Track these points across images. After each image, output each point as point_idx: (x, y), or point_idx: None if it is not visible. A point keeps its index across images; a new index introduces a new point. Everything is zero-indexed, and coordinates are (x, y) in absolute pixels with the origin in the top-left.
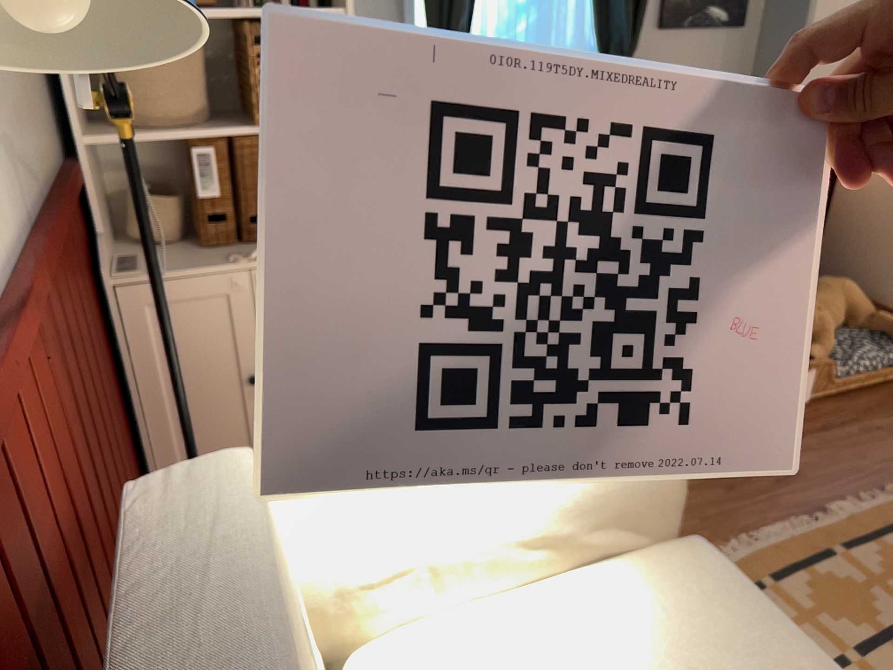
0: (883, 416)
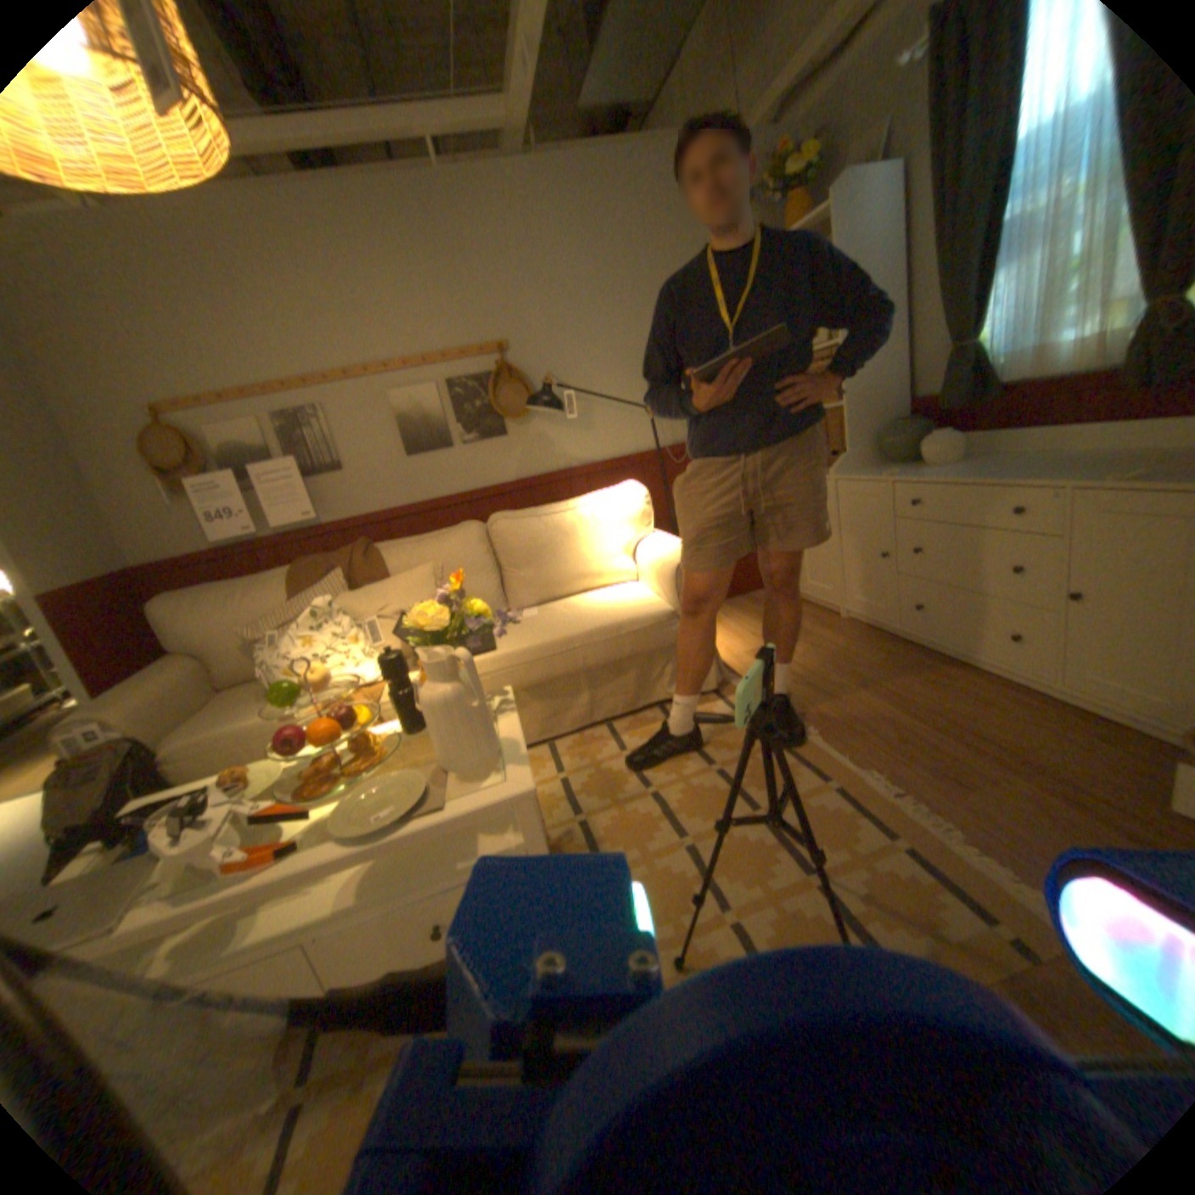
0: None
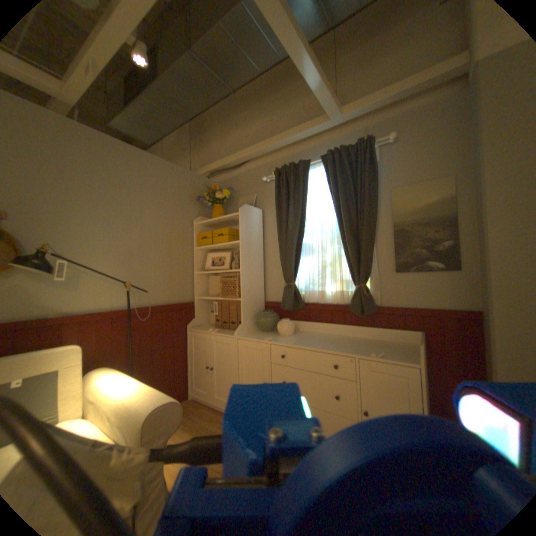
0: None
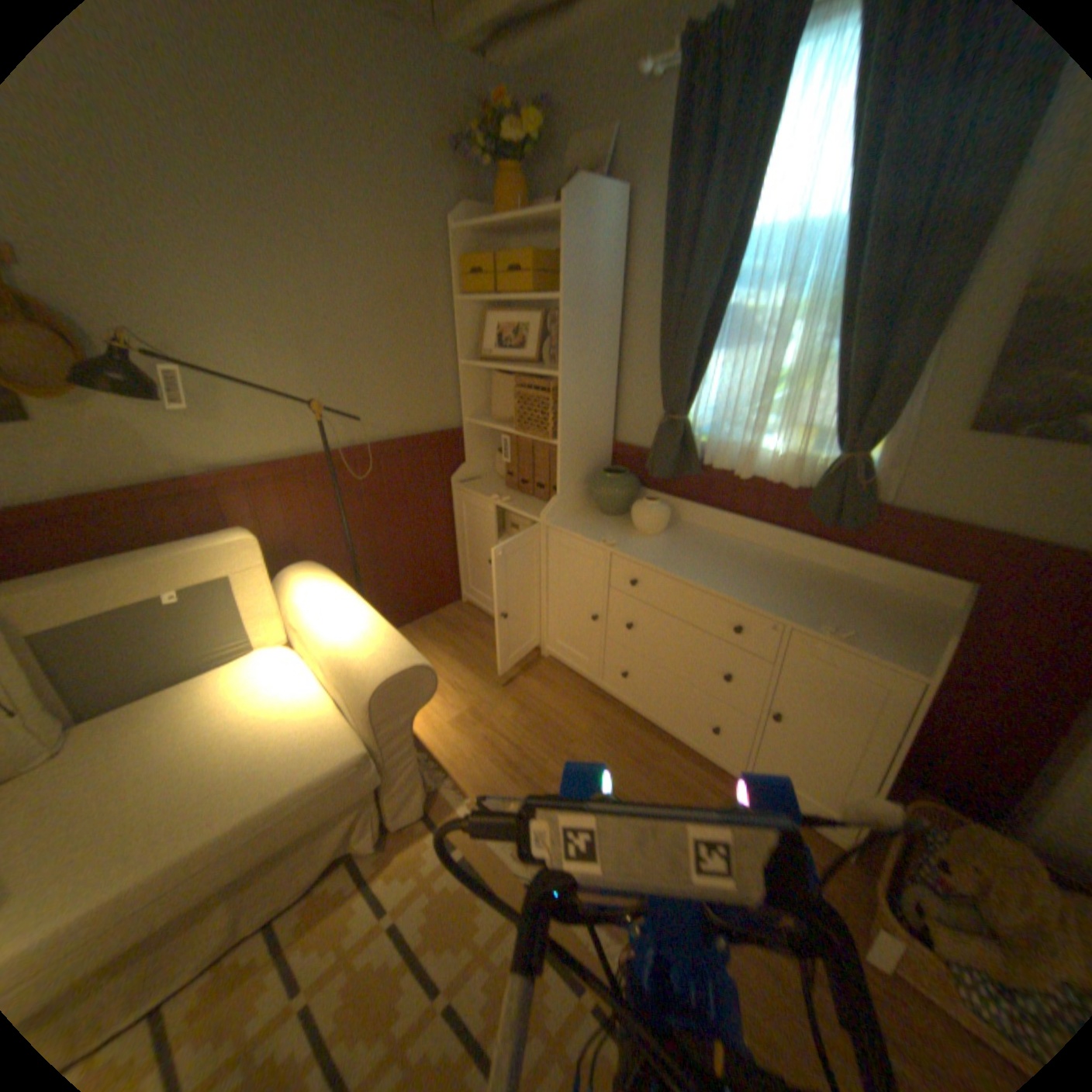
0: None
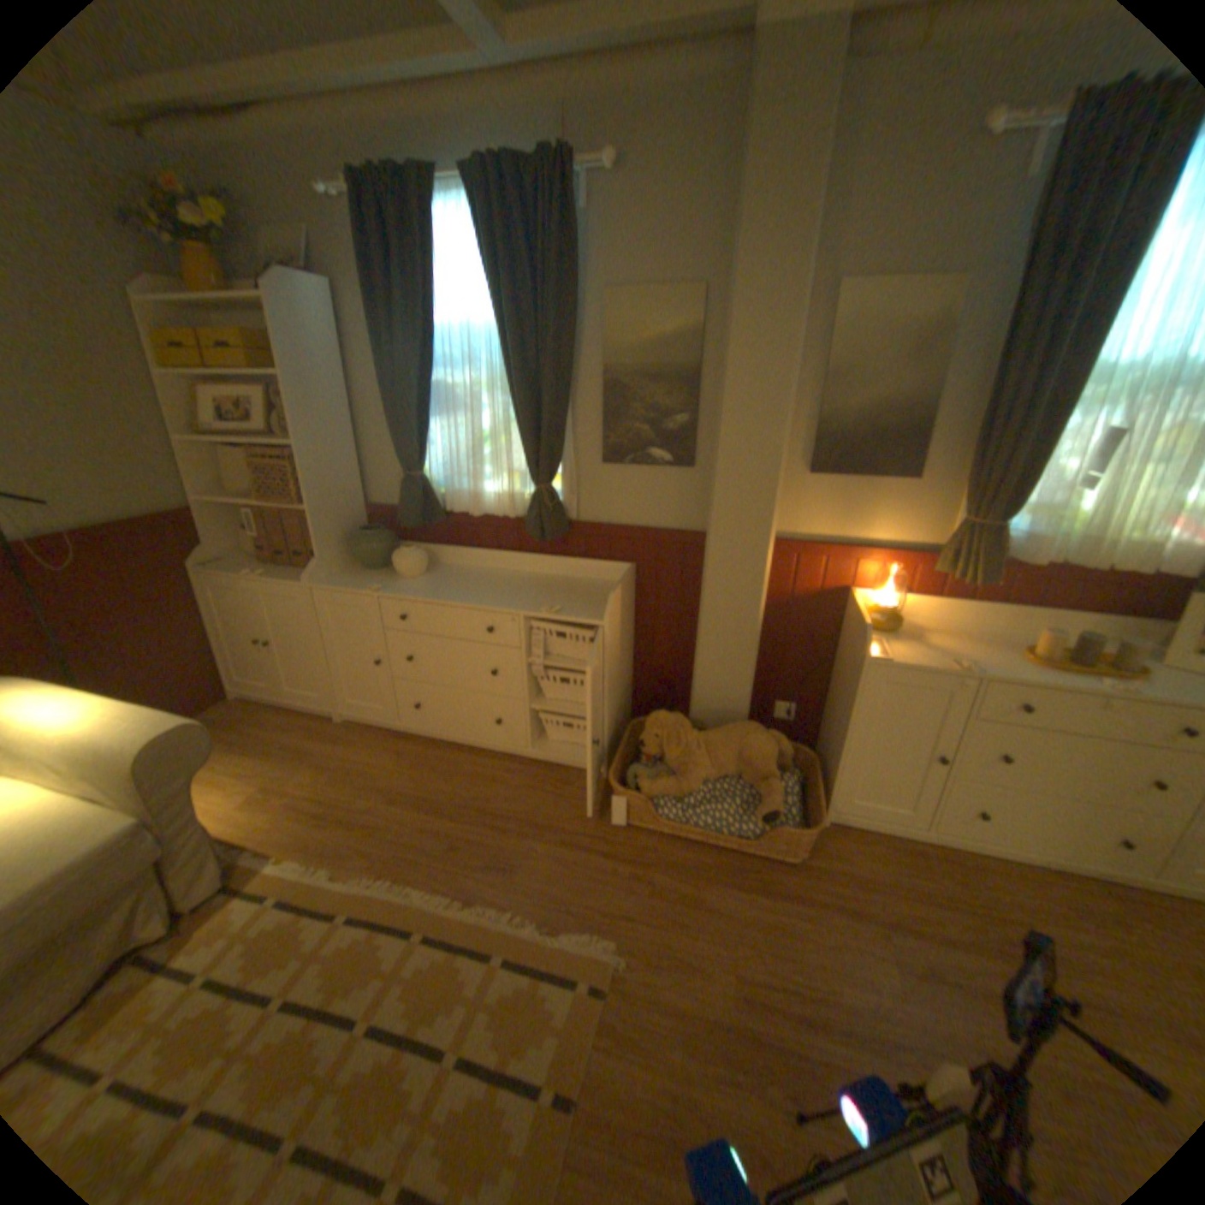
0: (675, 875)
